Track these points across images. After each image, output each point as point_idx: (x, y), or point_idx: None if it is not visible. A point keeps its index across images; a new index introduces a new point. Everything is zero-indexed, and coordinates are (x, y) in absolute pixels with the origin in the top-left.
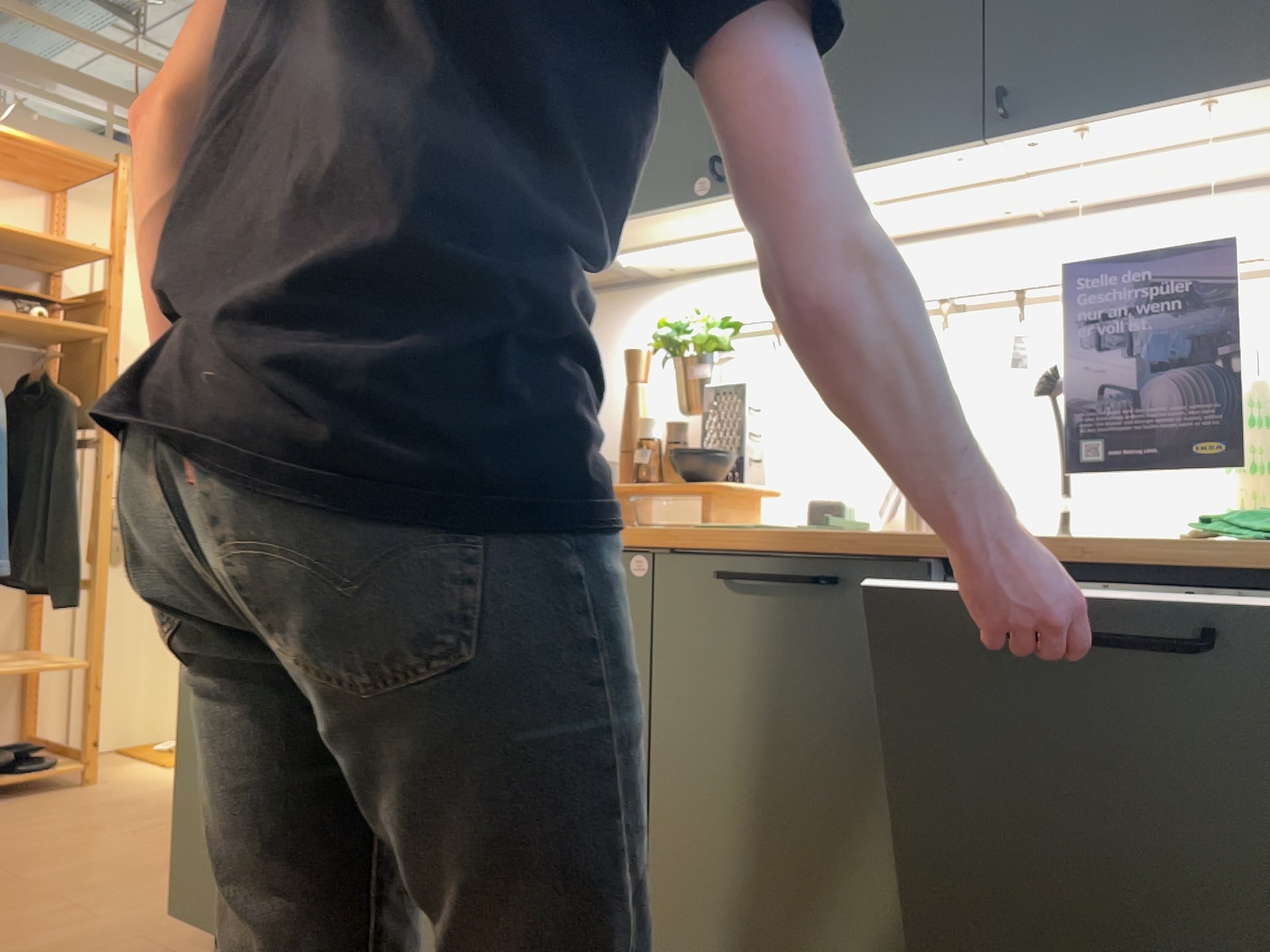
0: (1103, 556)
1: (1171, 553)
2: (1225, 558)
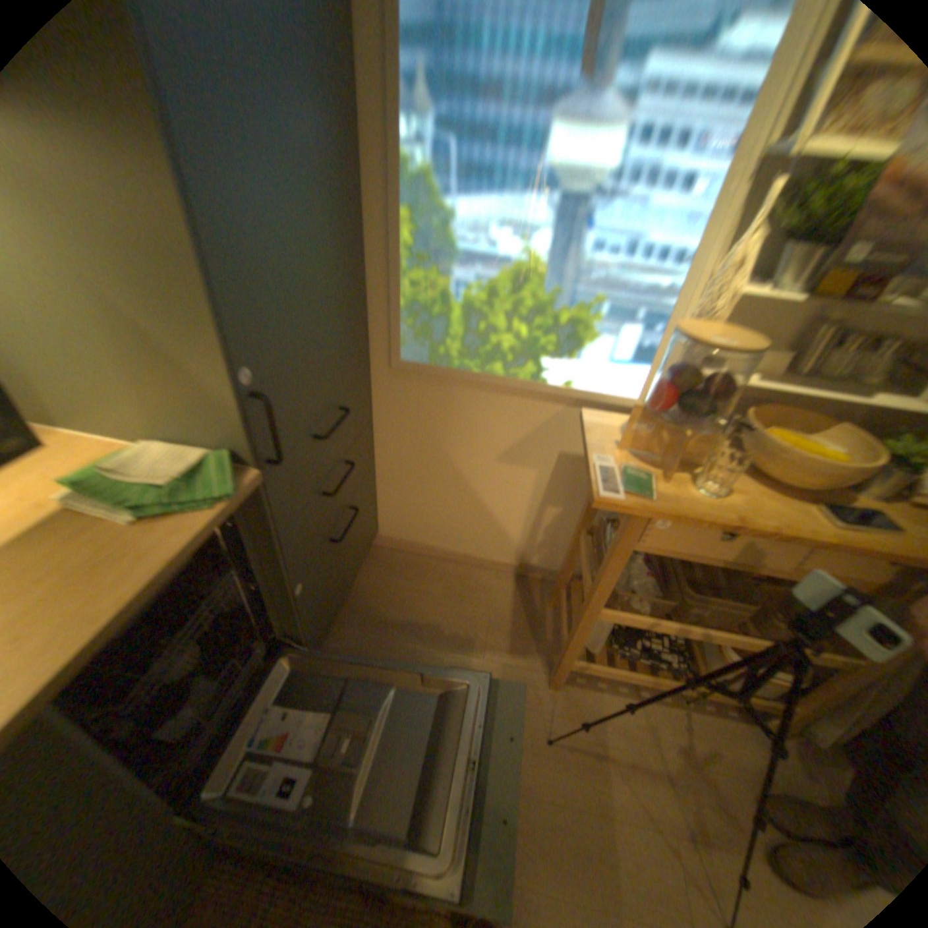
0: (157, 580)
1: (169, 545)
2: (195, 526)
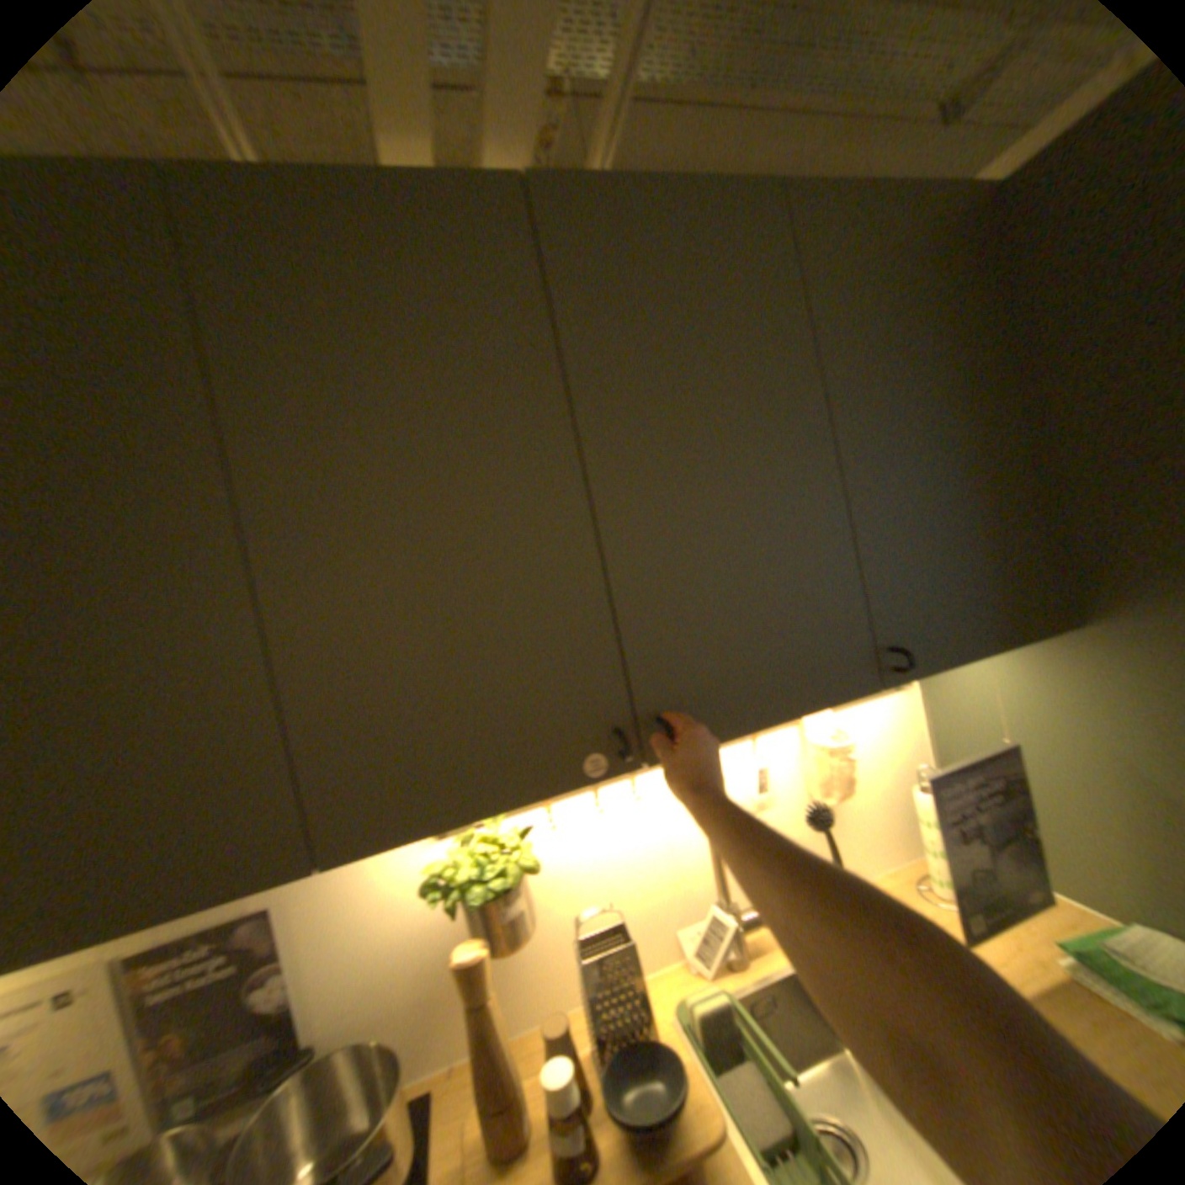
0: None
1: None
2: None
